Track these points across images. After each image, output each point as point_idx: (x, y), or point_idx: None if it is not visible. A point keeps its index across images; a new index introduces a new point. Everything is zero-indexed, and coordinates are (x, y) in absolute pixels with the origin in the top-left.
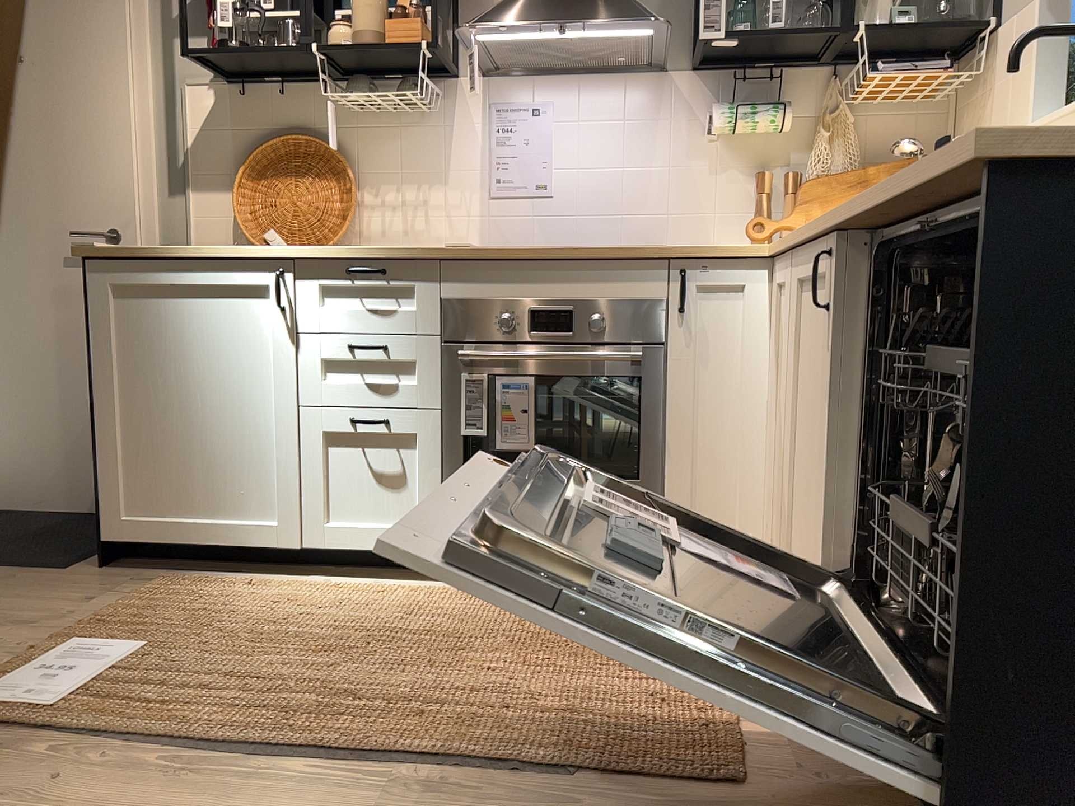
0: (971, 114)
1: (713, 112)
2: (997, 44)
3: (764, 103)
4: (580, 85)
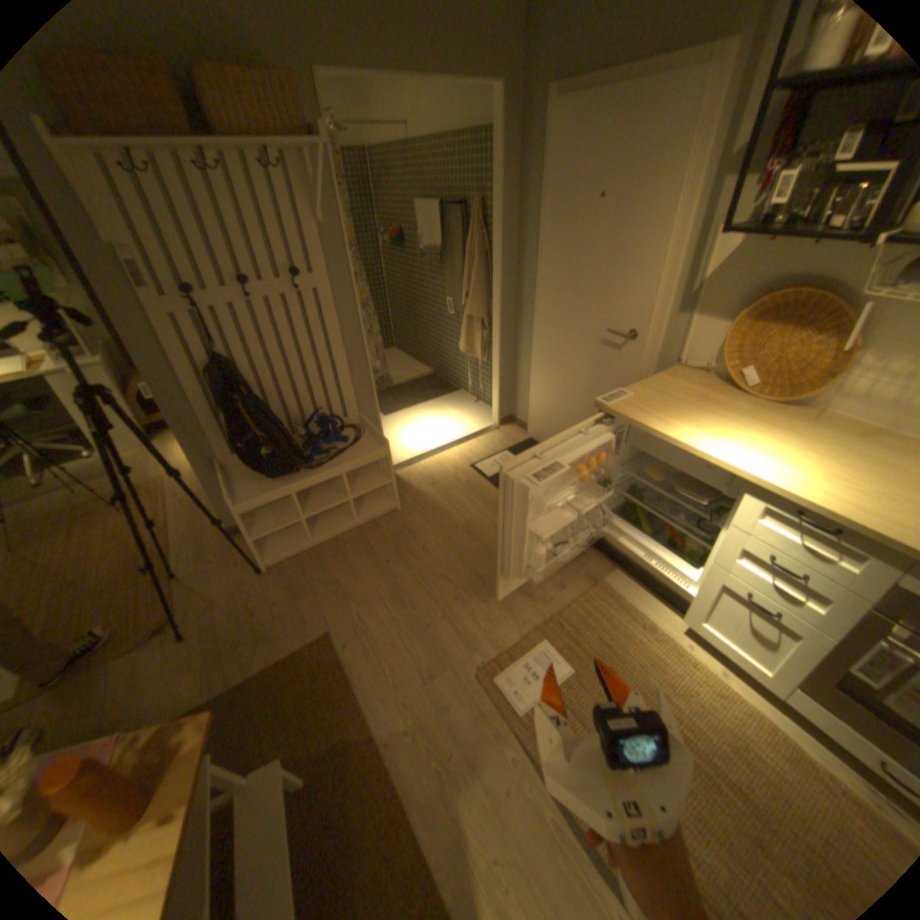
0: None
1: None
2: None
3: None
4: None
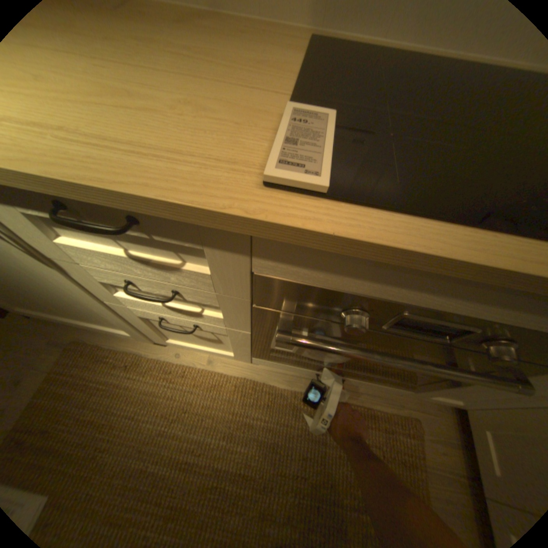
0: None
1: None
2: None
3: None
4: None
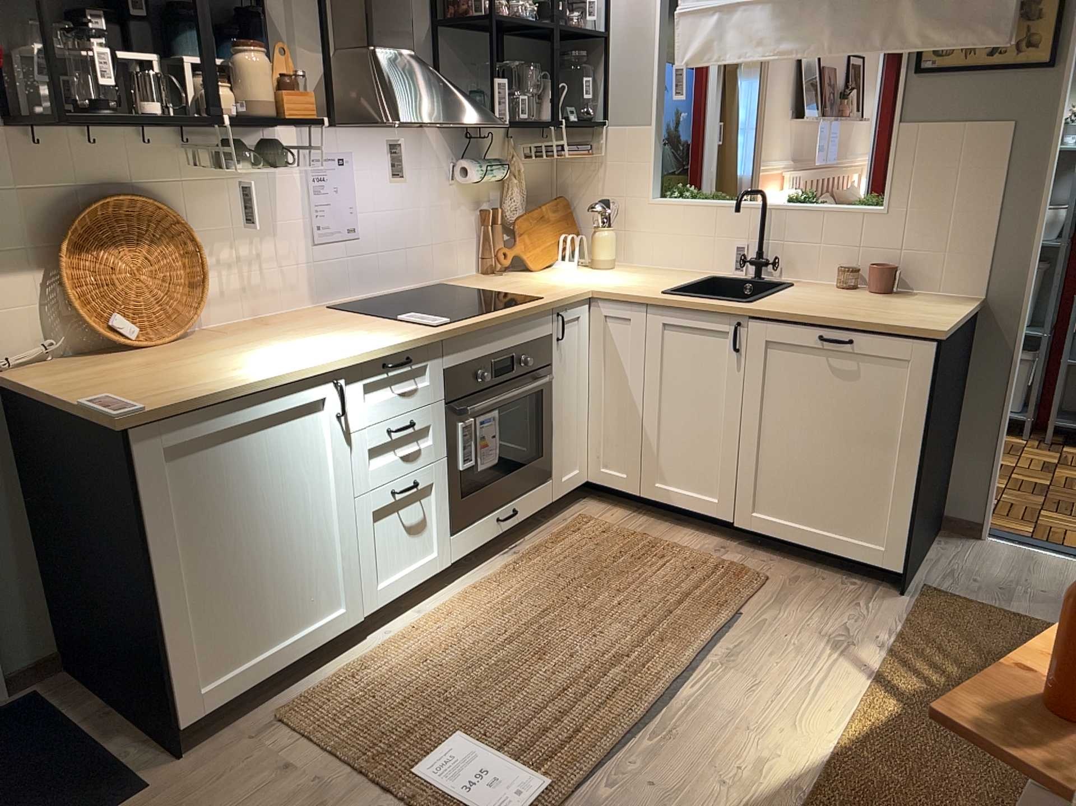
0: (583, 170)
1: (463, 165)
2: (611, 136)
3: (494, 161)
4: (371, 138)
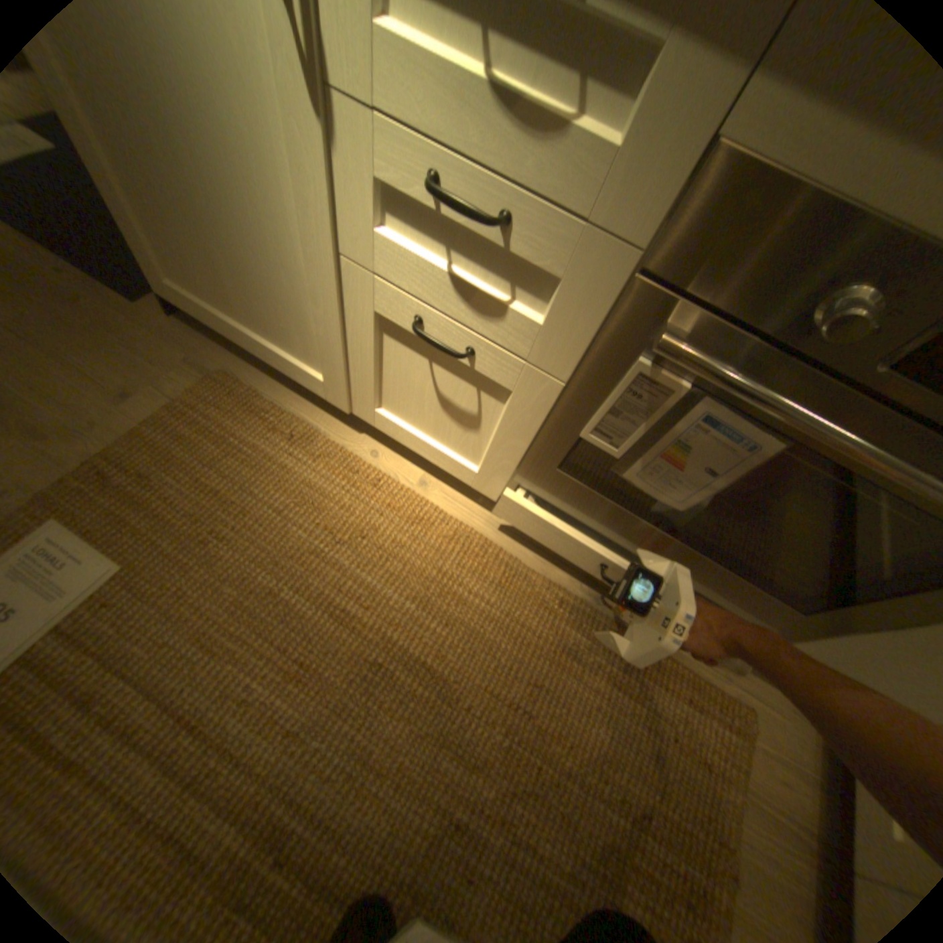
0: None
1: None
2: None
3: None
4: None
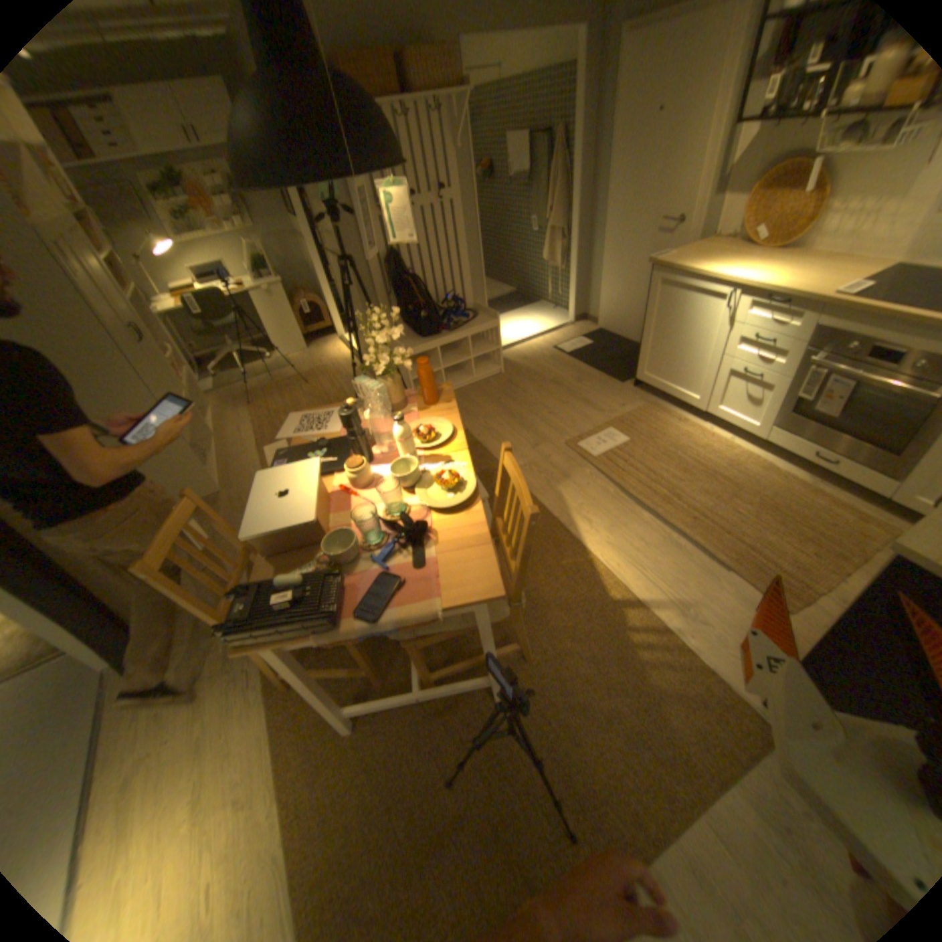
0: None
1: None
2: None
3: None
4: None
